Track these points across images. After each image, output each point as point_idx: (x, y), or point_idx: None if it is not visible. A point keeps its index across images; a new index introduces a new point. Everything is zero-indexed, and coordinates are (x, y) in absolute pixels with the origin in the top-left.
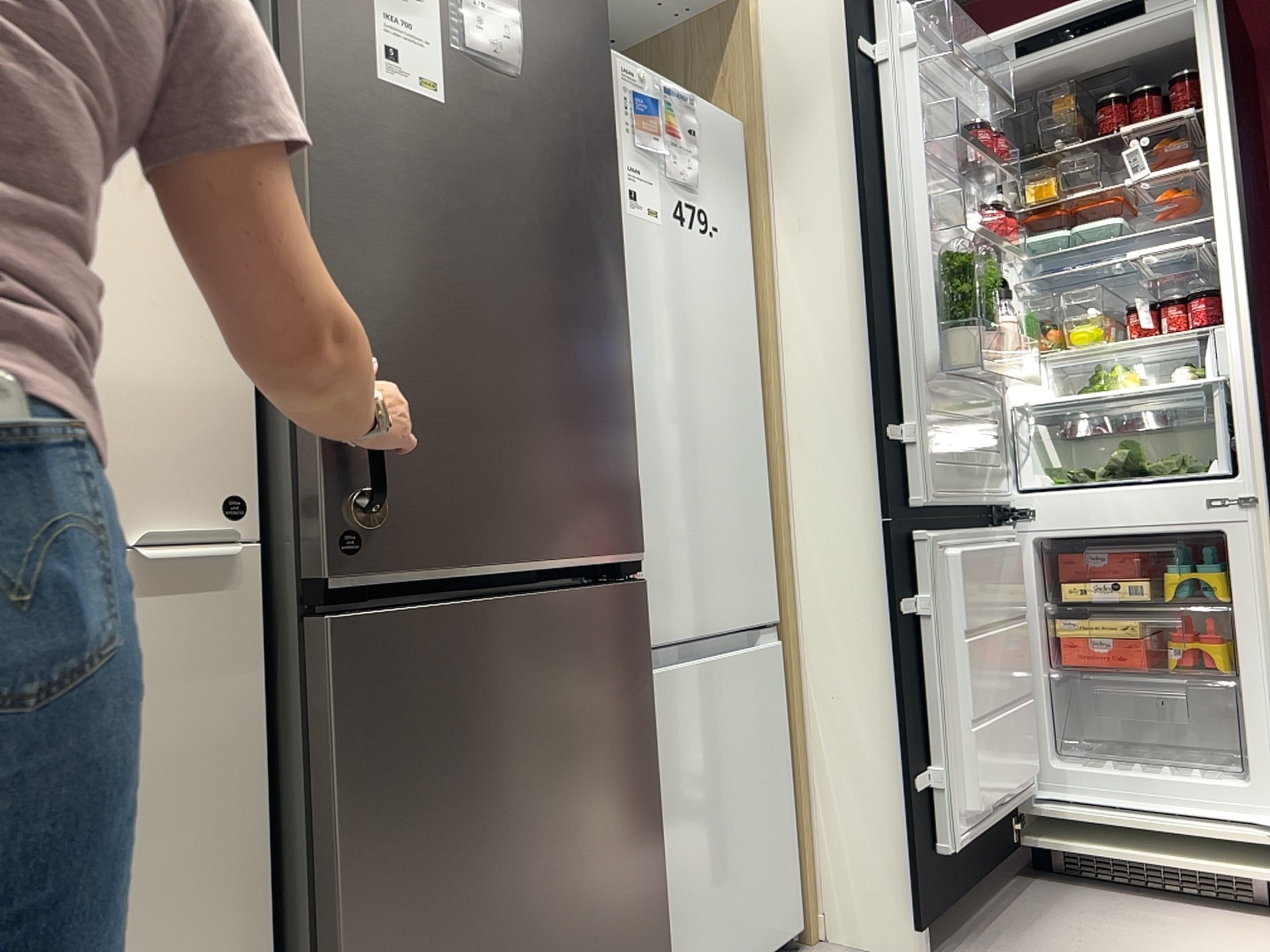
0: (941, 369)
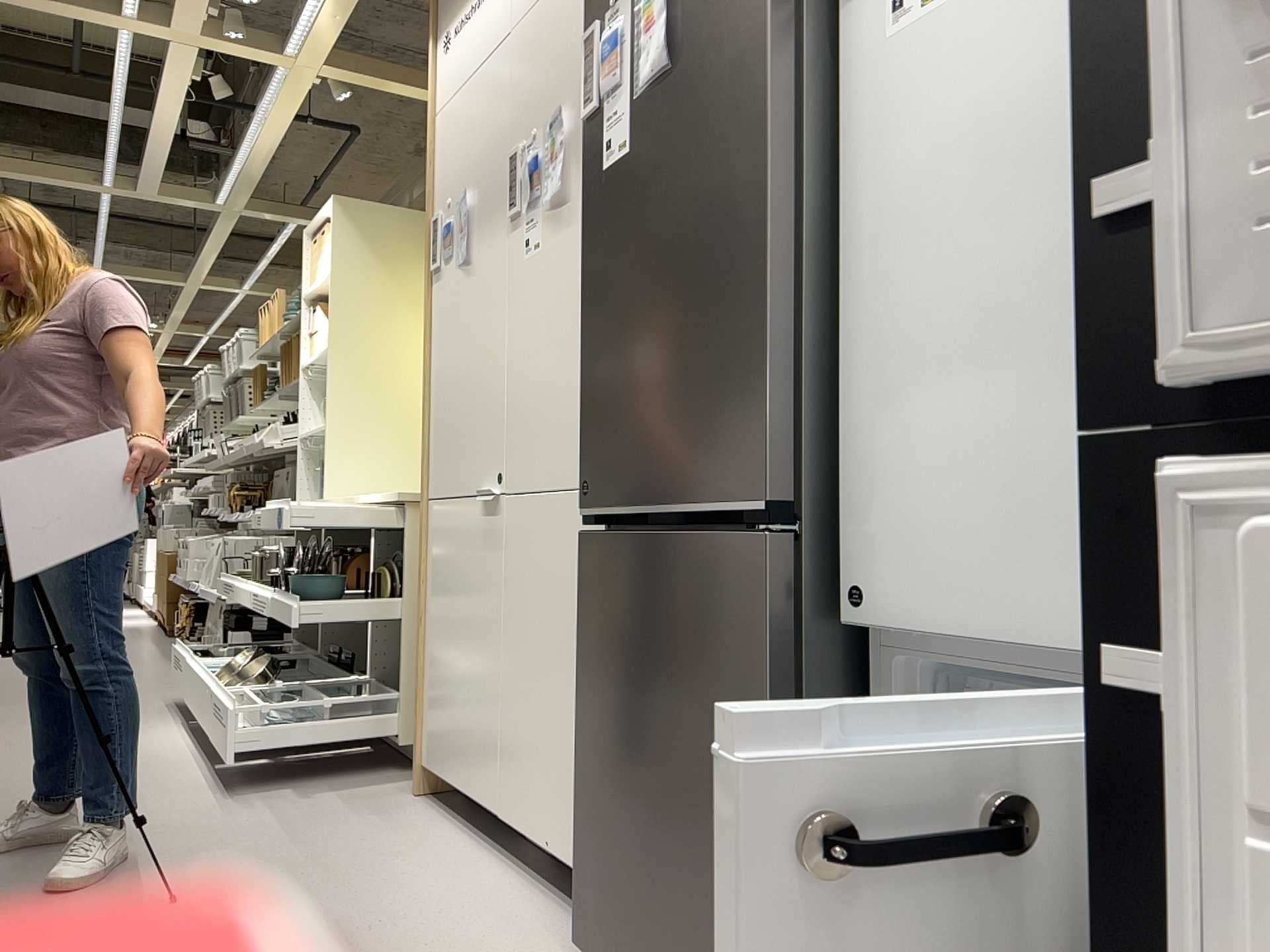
0: None
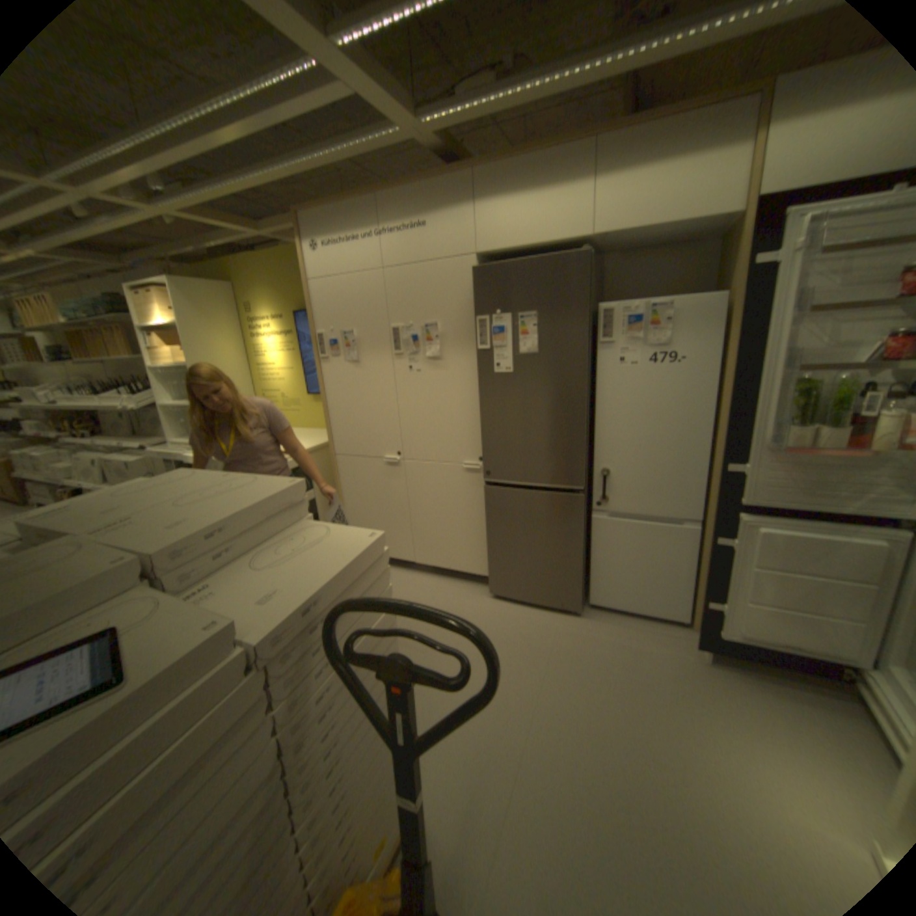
0: (790, 441)
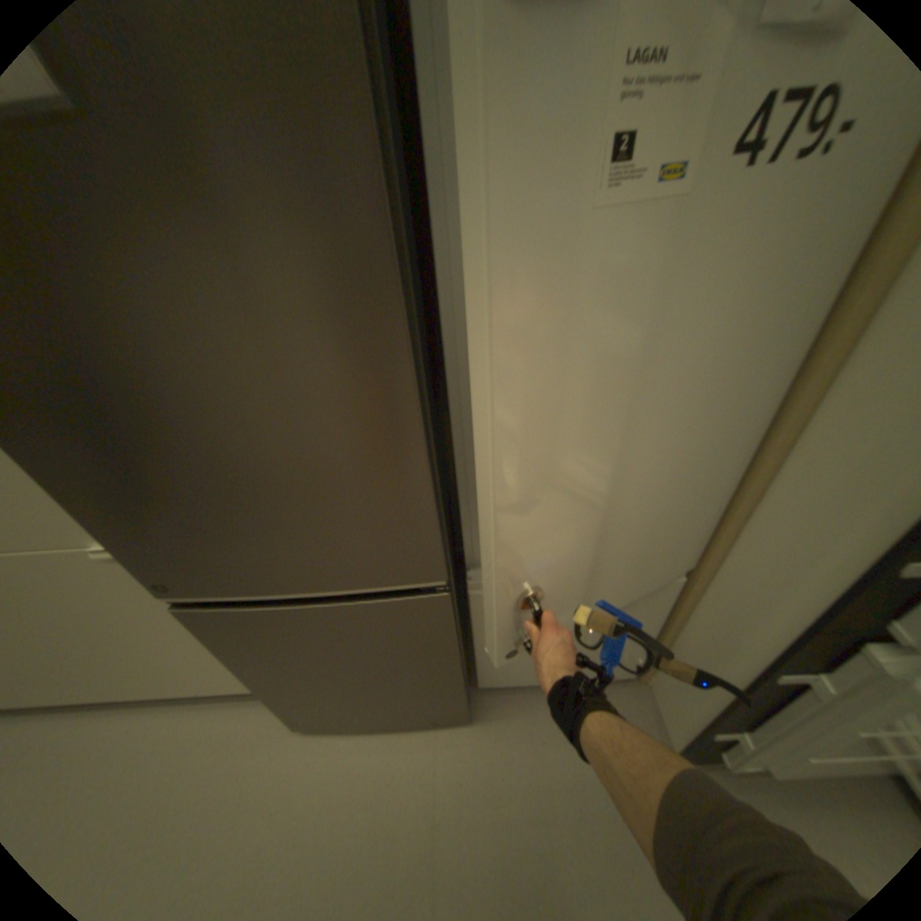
0: None
